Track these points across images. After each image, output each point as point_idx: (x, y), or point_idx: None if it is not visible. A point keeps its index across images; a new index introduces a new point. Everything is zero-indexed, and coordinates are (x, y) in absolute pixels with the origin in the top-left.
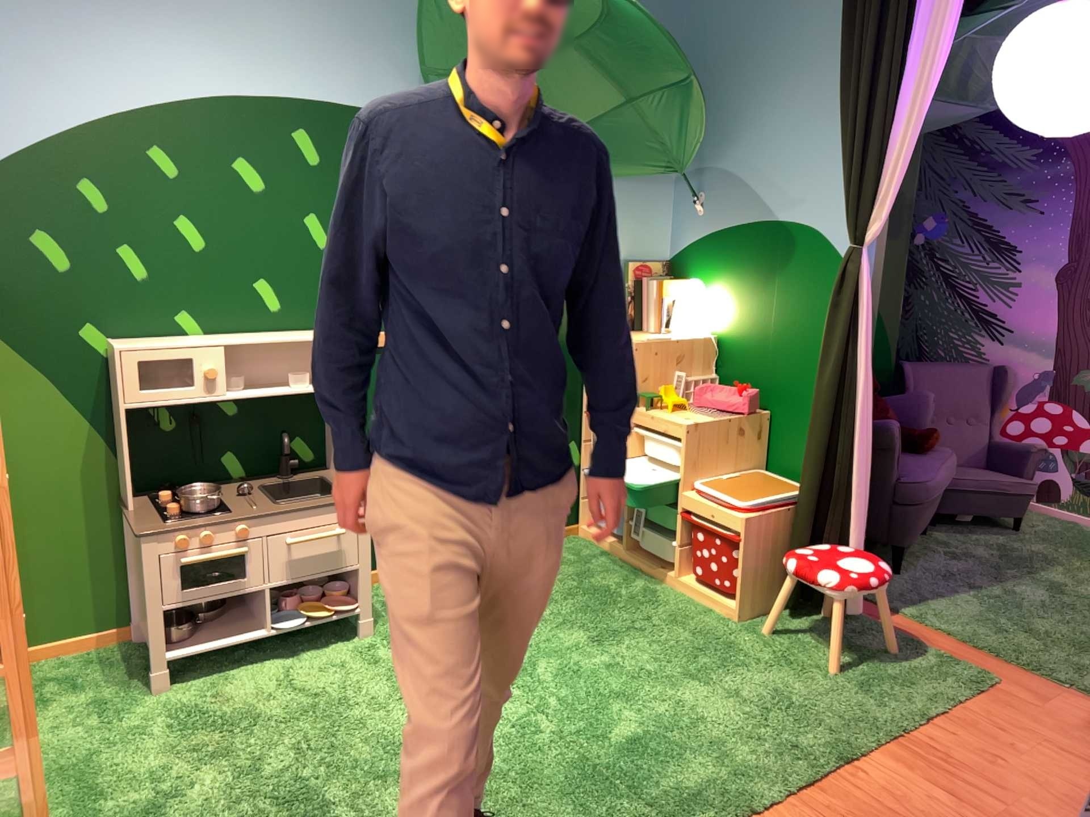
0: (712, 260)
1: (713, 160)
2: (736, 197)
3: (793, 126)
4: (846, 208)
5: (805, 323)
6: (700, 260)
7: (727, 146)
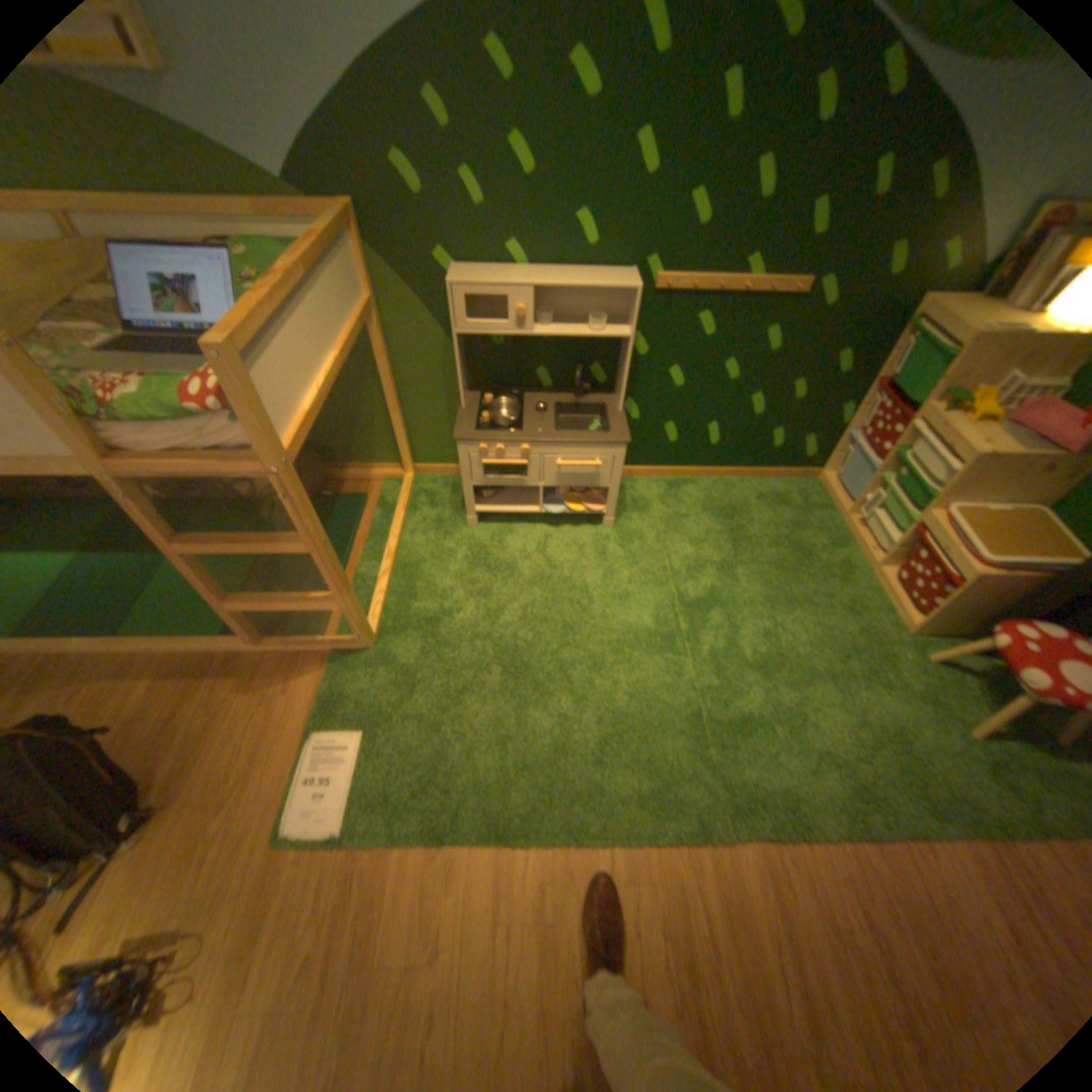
0: None
1: None
2: None
3: None
4: None
5: None
6: None
7: None
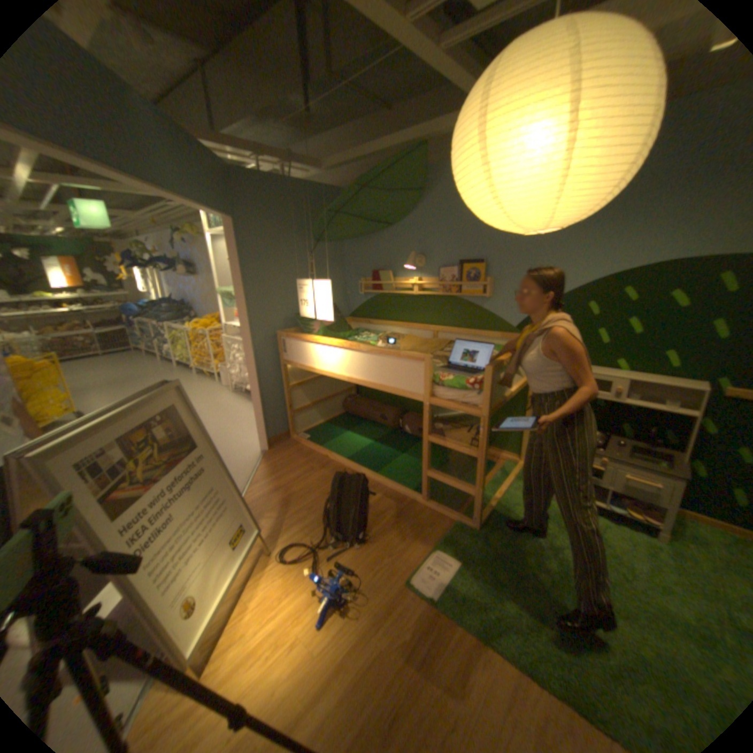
0: None
1: None
2: None
3: None
4: None
5: None
6: None
7: None
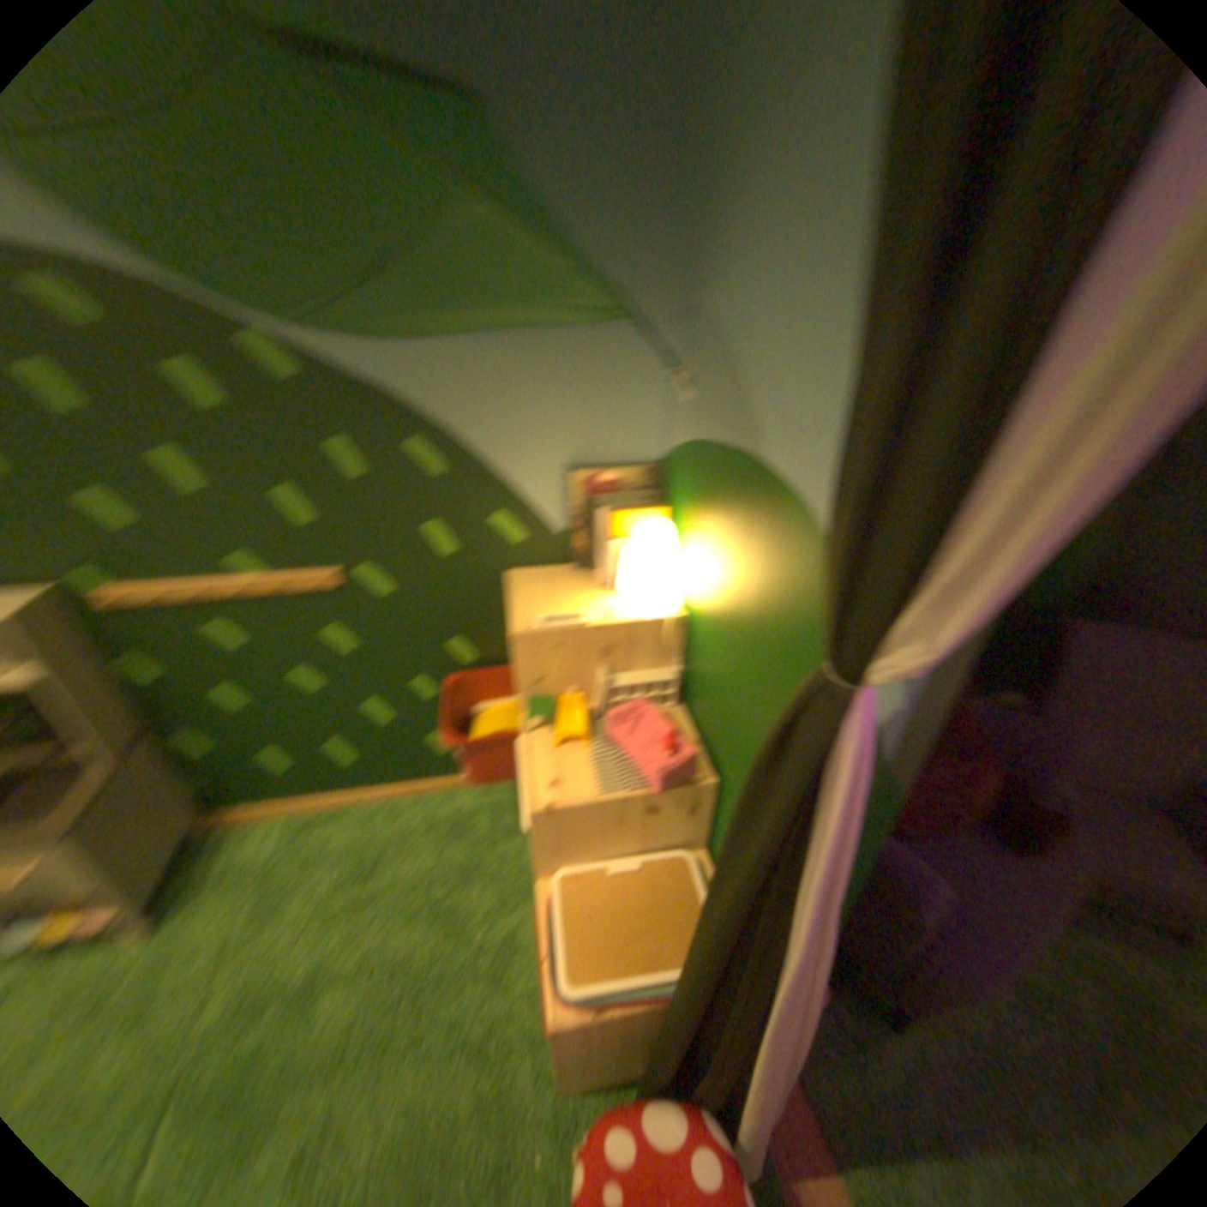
0: (689, 492)
1: (702, 292)
2: (721, 385)
3: (823, 206)
4: (832, 558)
5: (774, 701)
6: (680, 482)
7: (720, 259)
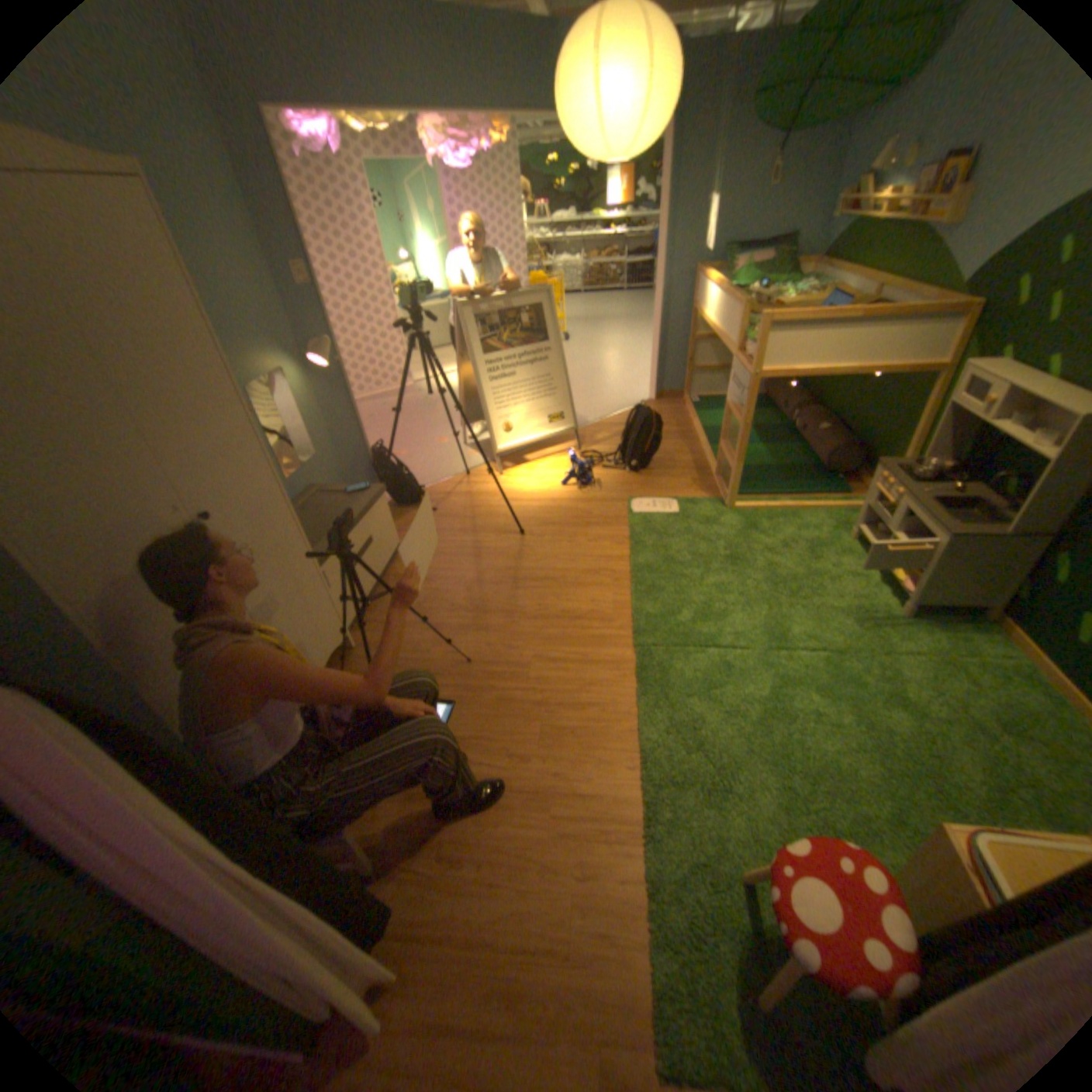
0: None
1: None
2: None
3: None
4: None
5: None
6: None
7: None
